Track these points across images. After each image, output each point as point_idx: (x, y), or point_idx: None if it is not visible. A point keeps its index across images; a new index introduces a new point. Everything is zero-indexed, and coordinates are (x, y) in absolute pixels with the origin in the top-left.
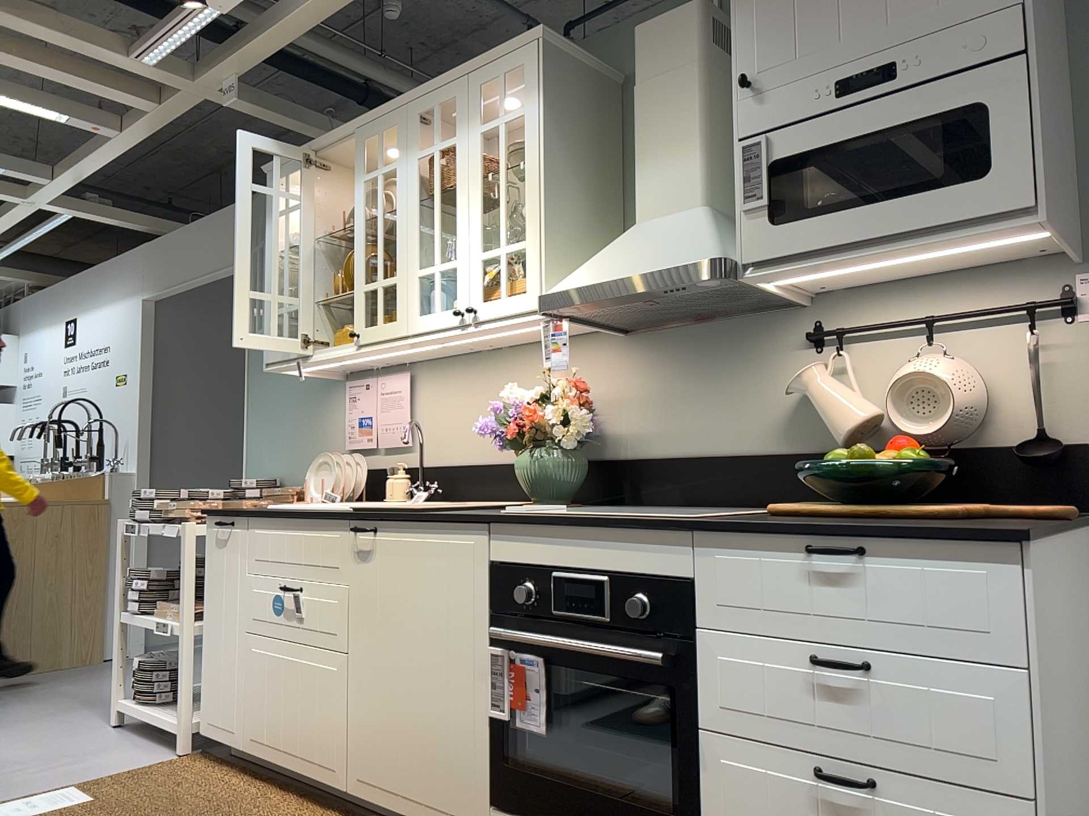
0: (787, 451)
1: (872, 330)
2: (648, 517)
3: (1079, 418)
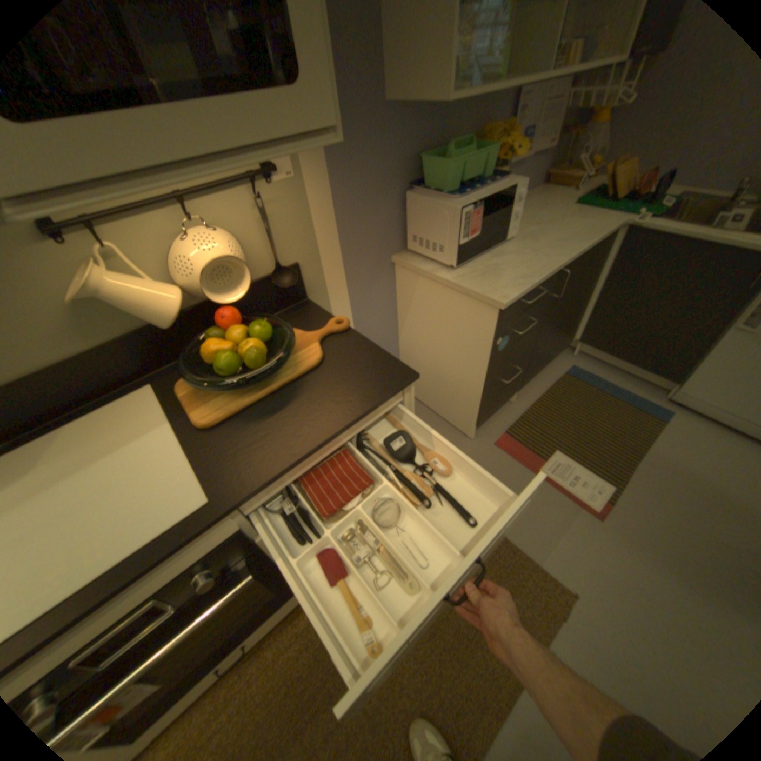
0: (93, 345)
1: (121, 209)
2: (149, 536)
3: (290, 248)
